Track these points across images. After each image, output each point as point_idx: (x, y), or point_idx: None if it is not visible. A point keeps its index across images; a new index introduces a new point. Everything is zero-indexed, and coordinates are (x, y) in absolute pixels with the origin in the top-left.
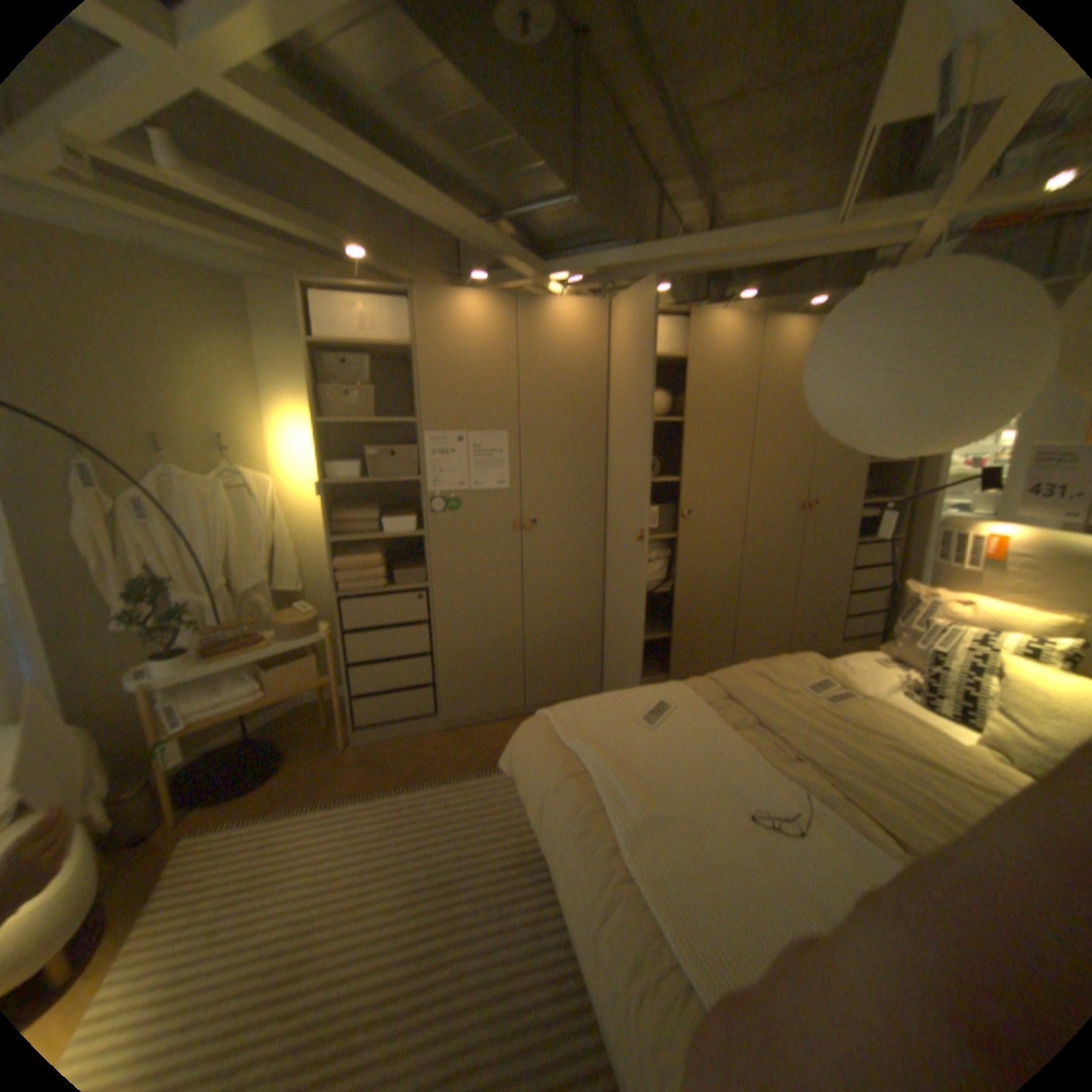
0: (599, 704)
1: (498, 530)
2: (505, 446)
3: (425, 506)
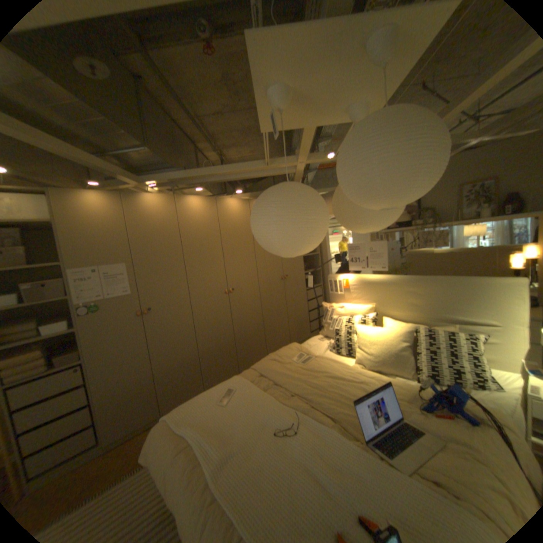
0: (195, 403)
1: (126, 319)
2: (124, 271)
3: (71, 314)
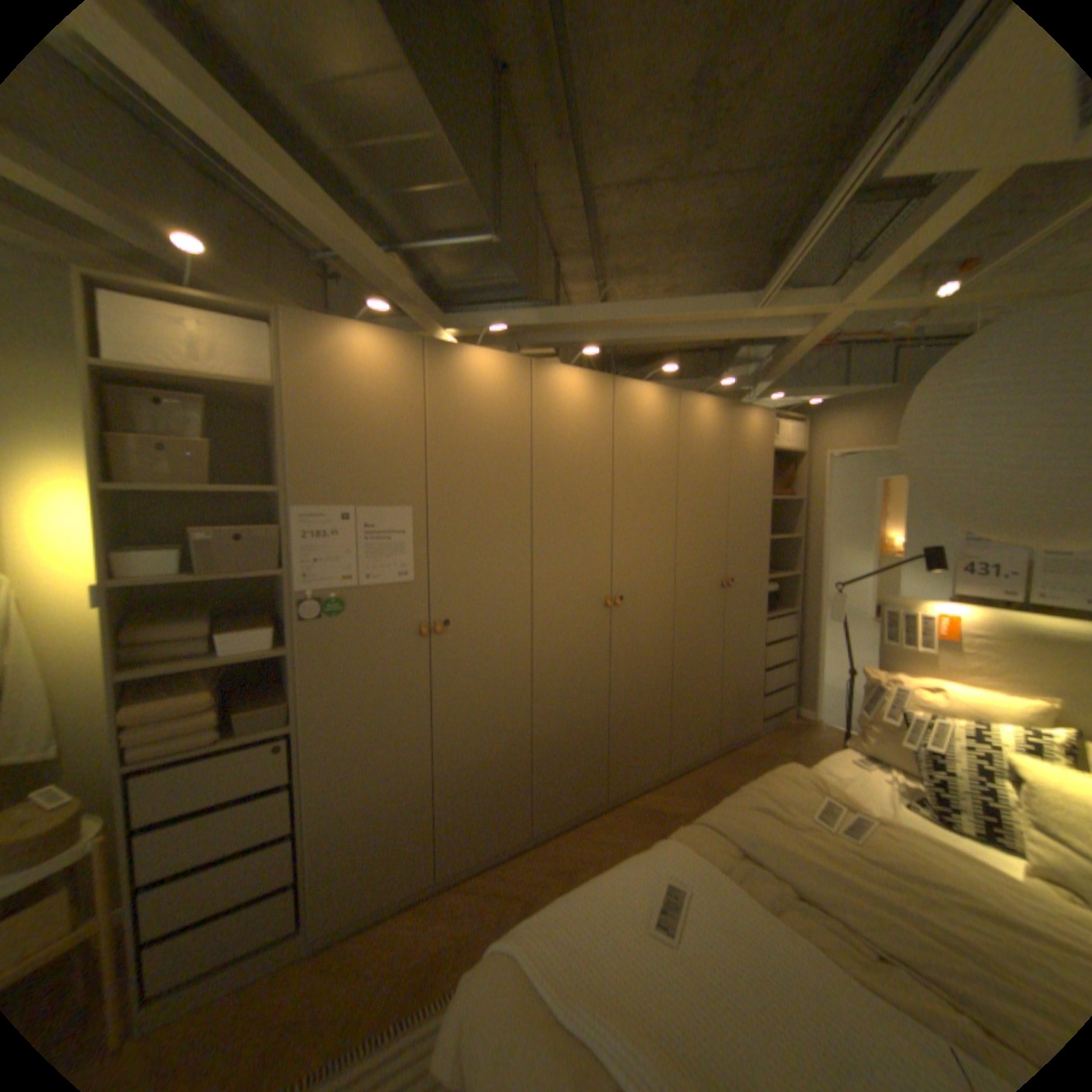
0: (587, 913)
1: (398, 639)
2: (408, 526)
3: (288, 613)
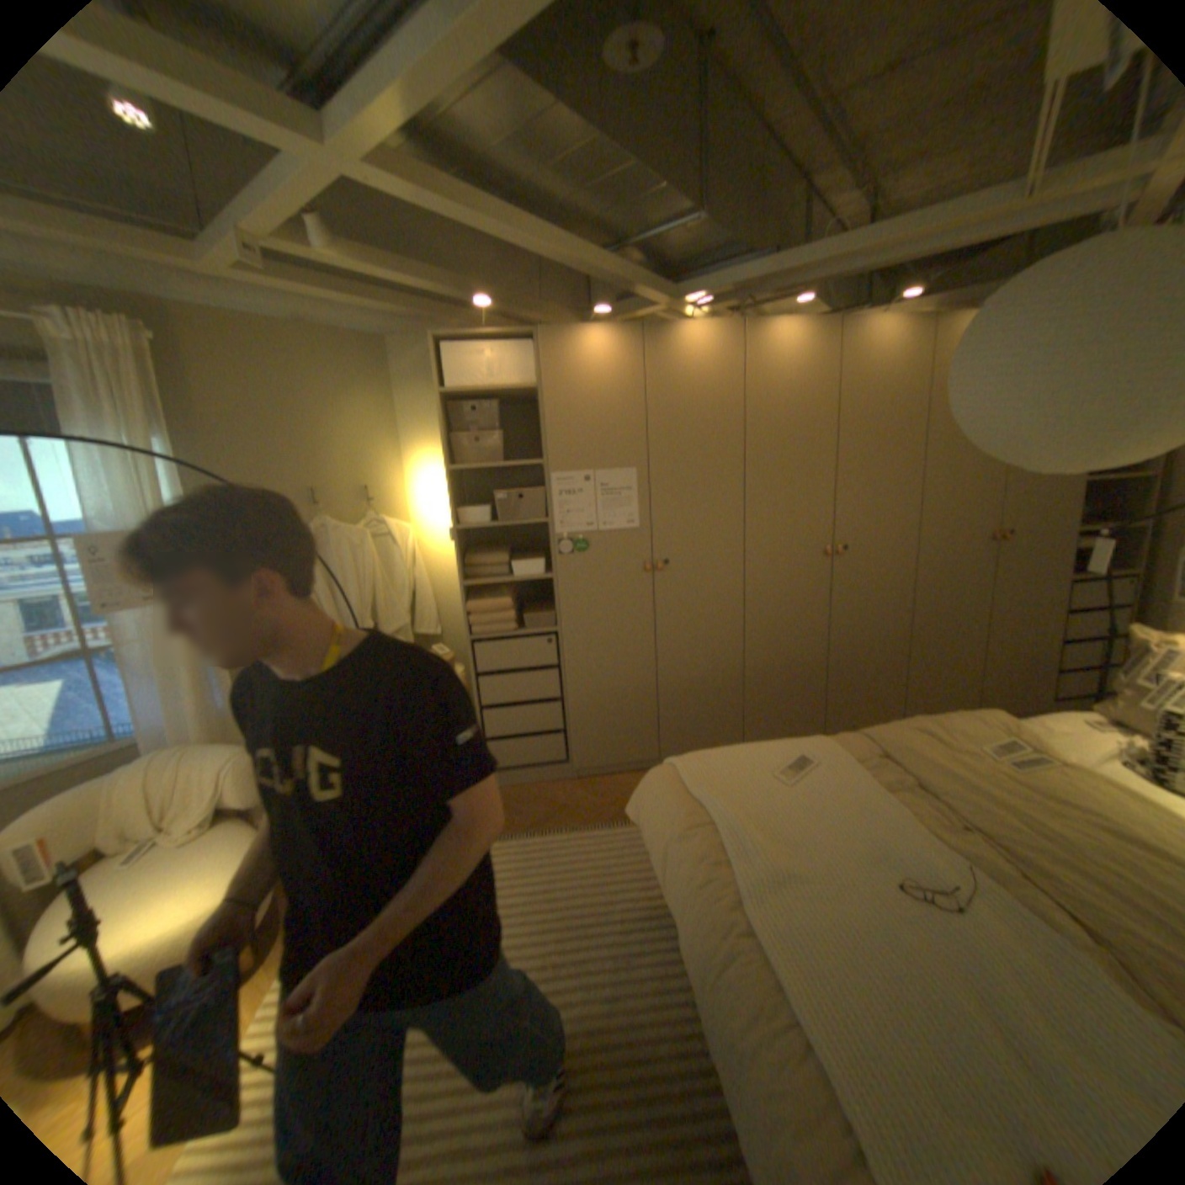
0: (730, 757)
1: (627, 572)
2: (632, 484)
3: (552, 550)
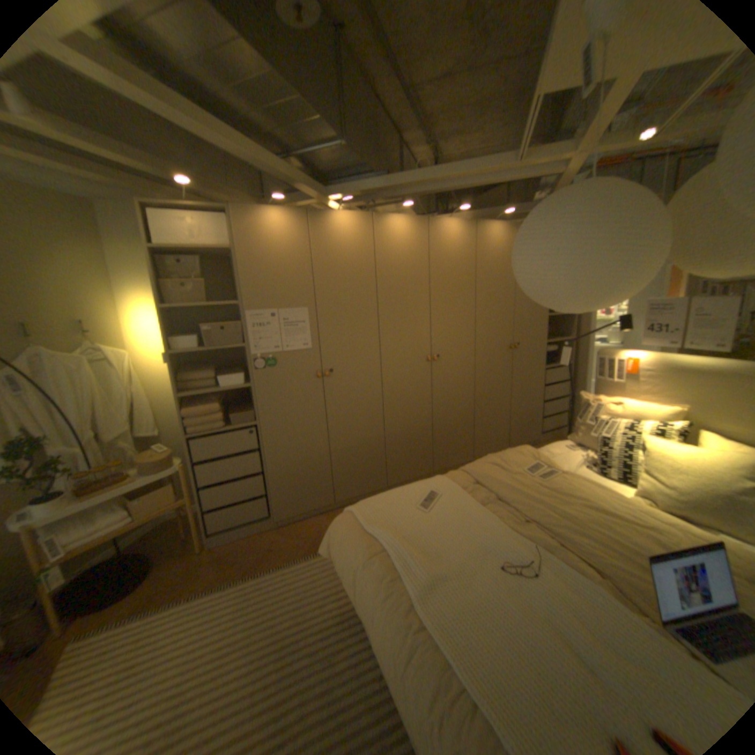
0: (387, 499)
1: (305, 379)
2: (305, 318)
3: (248, 366)
